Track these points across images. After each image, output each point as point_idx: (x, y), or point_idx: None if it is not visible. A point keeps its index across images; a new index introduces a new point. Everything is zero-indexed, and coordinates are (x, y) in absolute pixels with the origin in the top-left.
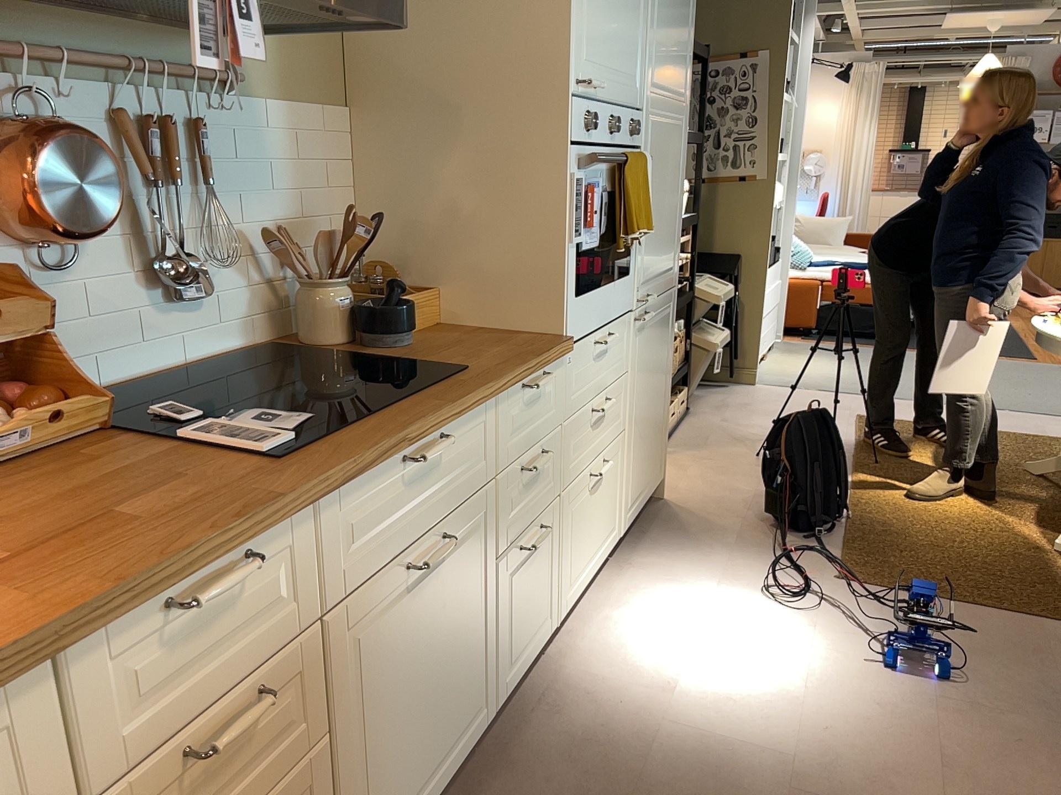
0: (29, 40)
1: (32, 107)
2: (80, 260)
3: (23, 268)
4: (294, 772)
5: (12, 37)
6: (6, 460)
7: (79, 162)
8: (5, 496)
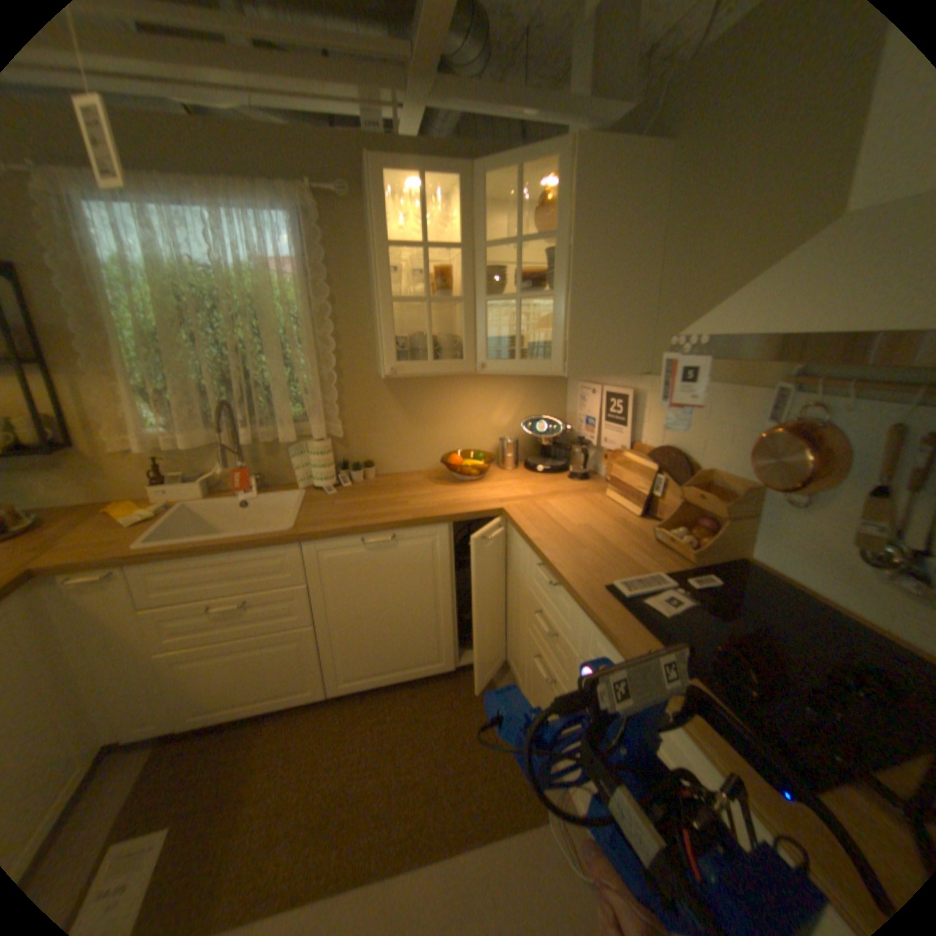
0: (846, 373)
1: (820, 413)
2: (817, 509)
3: (780, 495)
4: (563, 690)
5: (832, 372)
6: (663, 543)
7: (785, 447)
8: (623, 540)
